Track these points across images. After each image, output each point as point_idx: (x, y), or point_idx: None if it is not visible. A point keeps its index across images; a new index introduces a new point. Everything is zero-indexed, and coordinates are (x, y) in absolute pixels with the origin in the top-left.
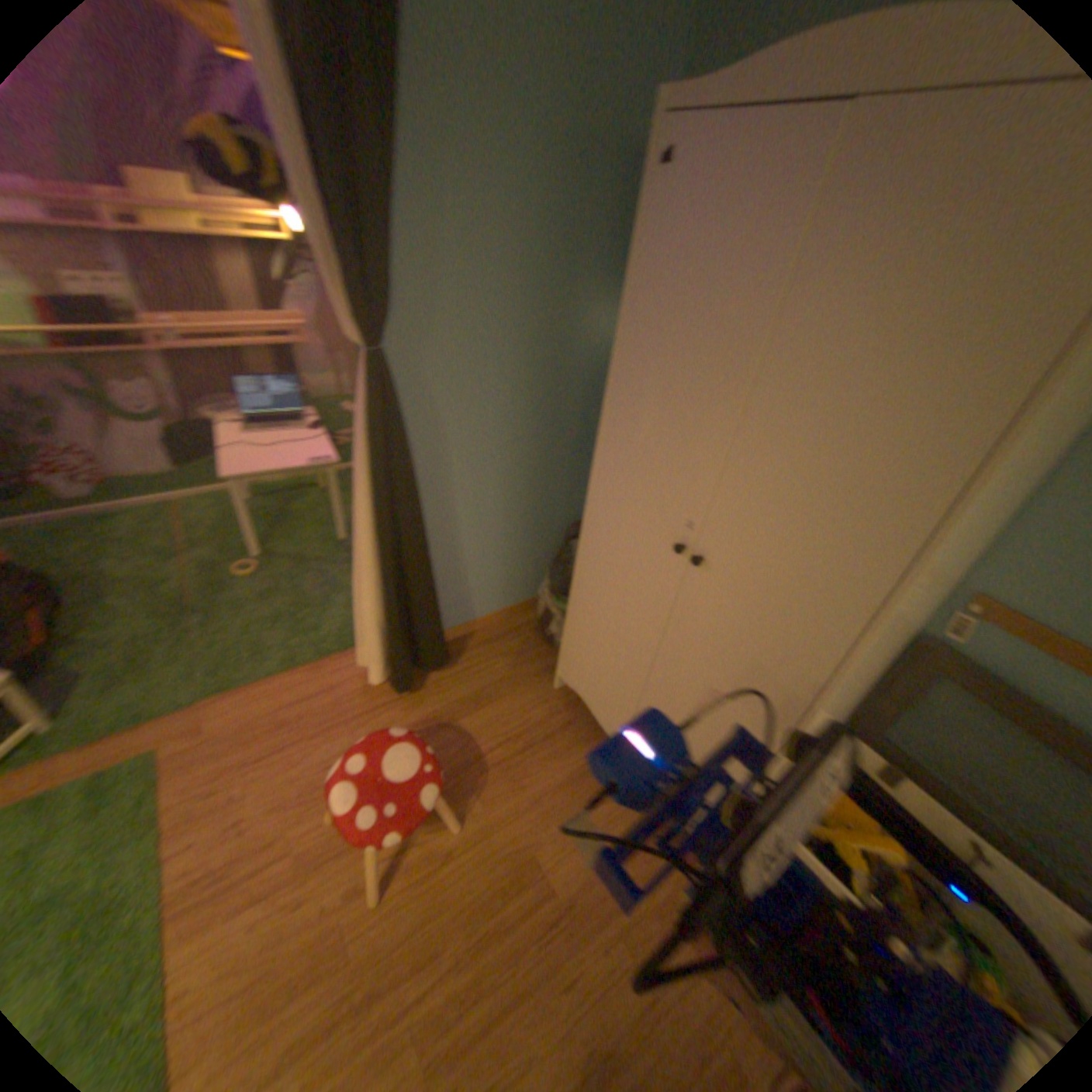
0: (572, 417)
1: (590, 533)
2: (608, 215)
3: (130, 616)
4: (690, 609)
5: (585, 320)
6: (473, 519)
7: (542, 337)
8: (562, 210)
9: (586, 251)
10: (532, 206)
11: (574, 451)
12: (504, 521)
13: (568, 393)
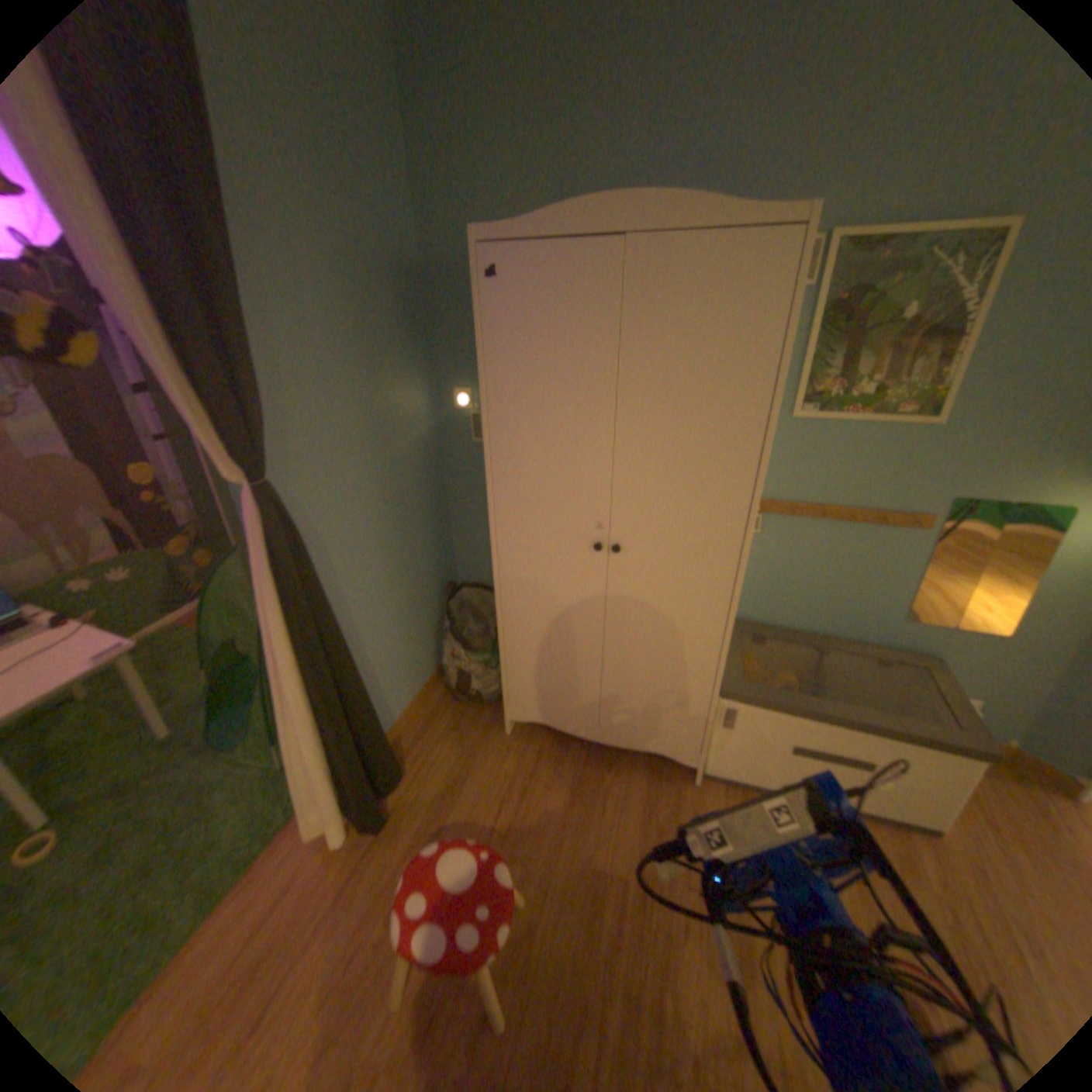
0: (417, 491)
1: (505, 573)
2: (396, 315)
3: None
4: (612, 592)
5: (404, 404)
6: (368, 619)
7: (378, 428)
8: (364, 317)
9: (389, 348)
10: (342, 319)
11: (427, 520)
12: (393, 609)
13: (409, 470)
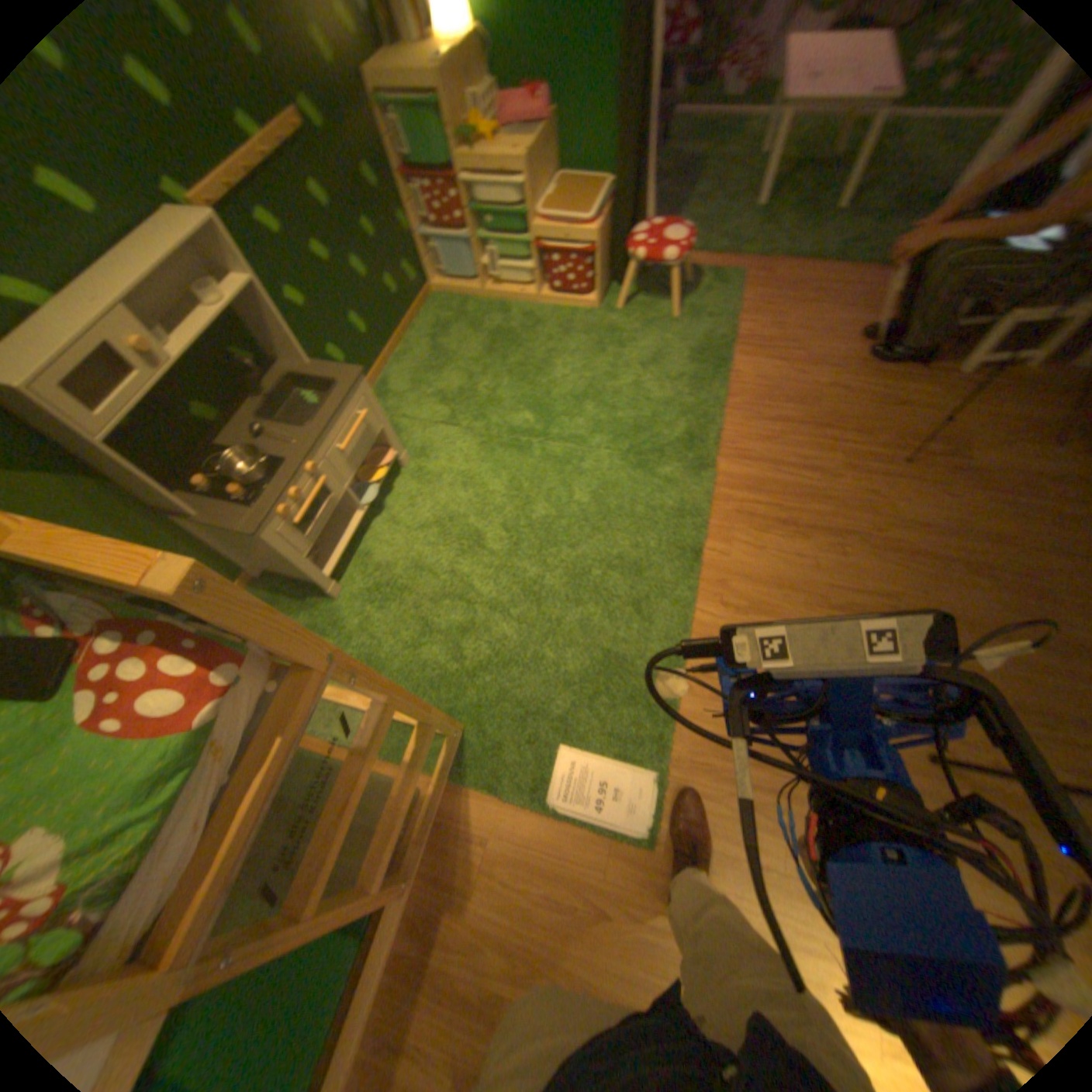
0: None
1: None
2: None
3: (749, 194)
4: None
5: None
6: None
7: None
8: None
9: None
10: None
11: None
12: None
13: None
